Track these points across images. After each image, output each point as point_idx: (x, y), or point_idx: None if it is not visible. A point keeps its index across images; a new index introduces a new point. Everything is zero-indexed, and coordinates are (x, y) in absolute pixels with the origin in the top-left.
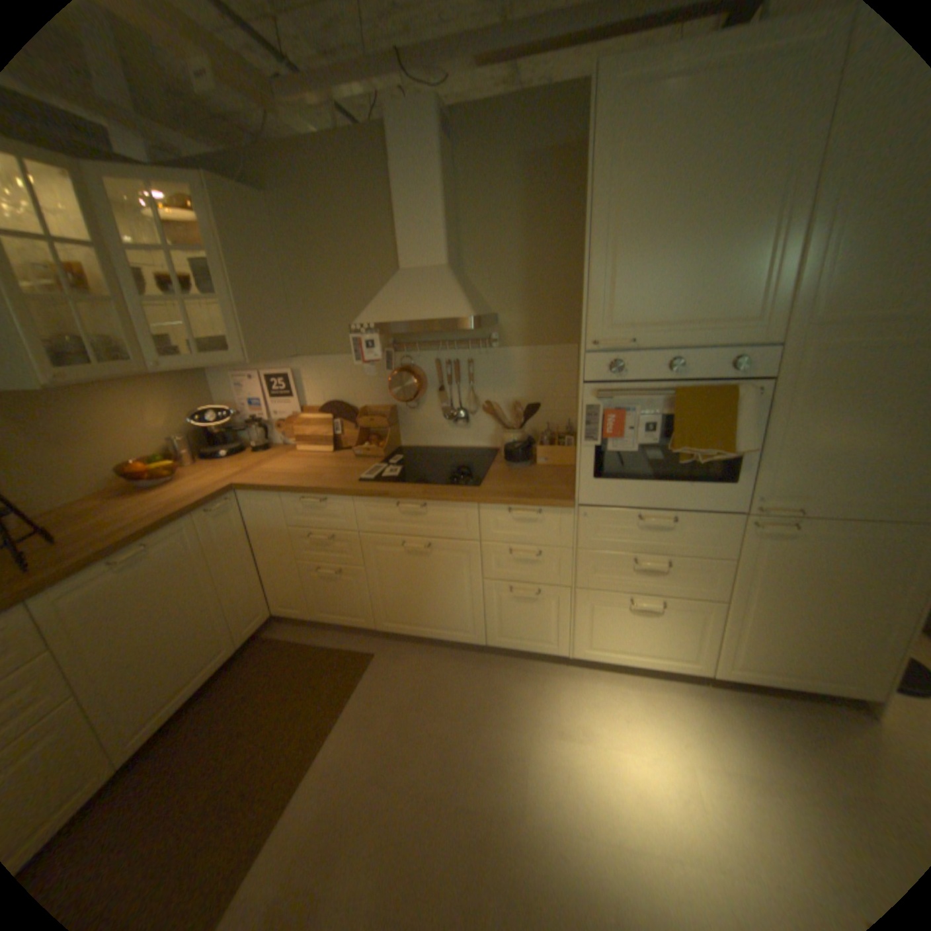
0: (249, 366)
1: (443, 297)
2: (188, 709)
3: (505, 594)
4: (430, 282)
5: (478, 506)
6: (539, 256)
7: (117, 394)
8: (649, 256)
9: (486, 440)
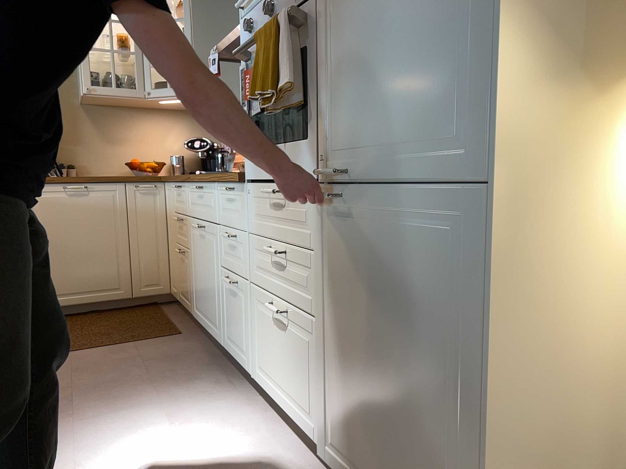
0: None
1: None
2: (88, 314)
3: (227, 286)
4: None
5: (216, 187)
6: None
7: (153, 121)
8: None
9: None
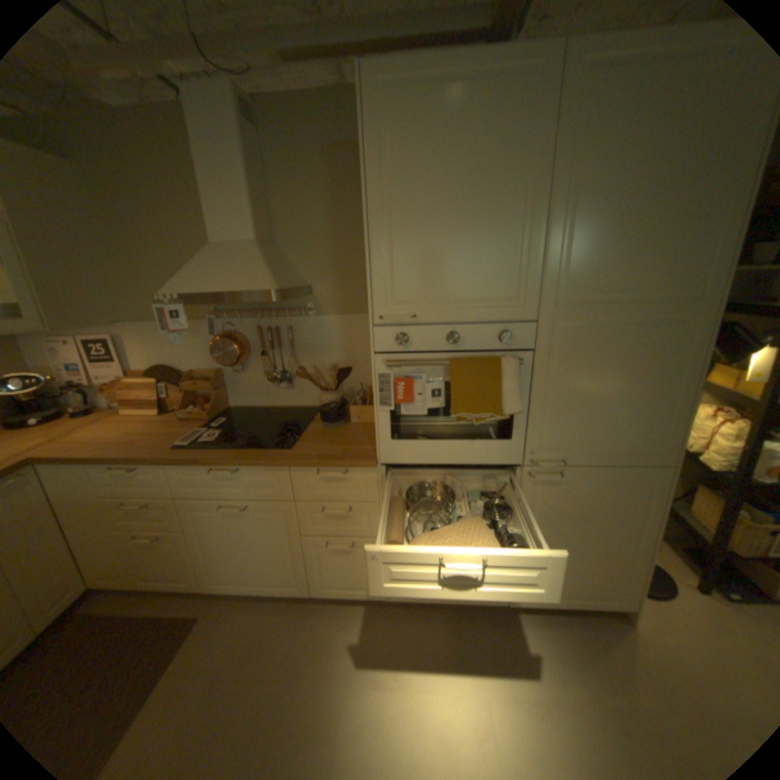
0: (66, 331)
1: (248, 270)
2: None
3: (322, 549)
4: (238, 256)
5: (289, 469)
6: (345, 235)
7: None
8: (420, 242)
9: (310, 399)
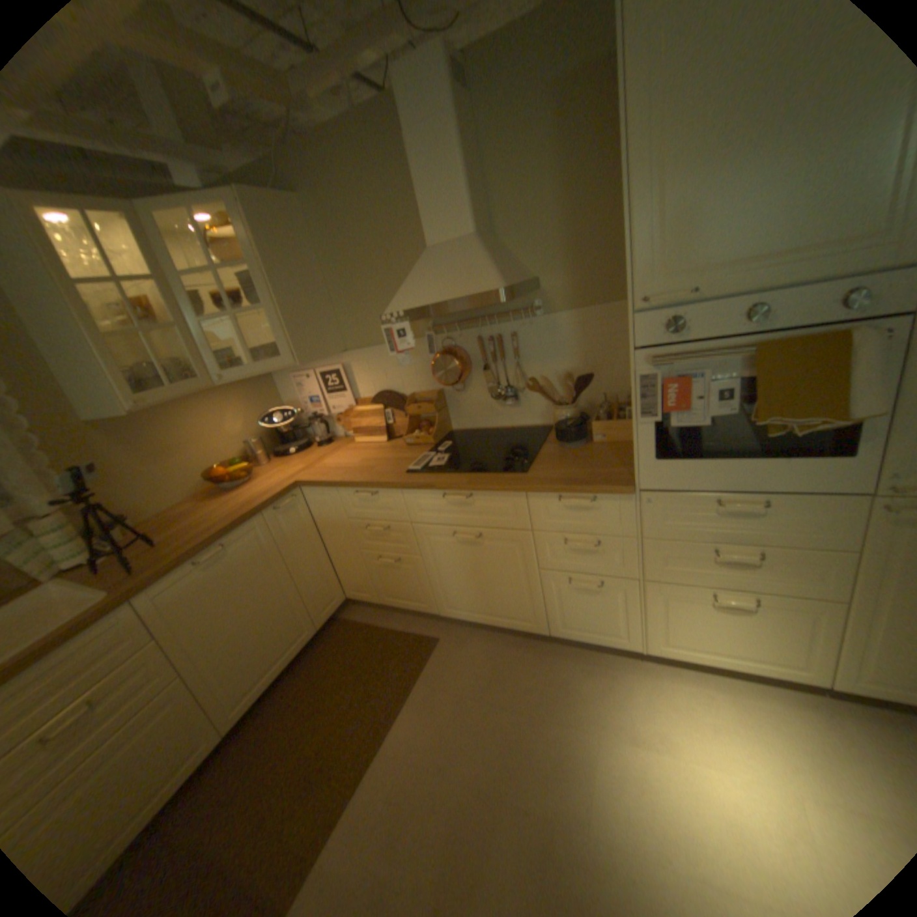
0: (306, 365)
1: (470, 271)
2: (279, 684)
3: (564, 585)
4: (457, 255)
5: (526, 495)
6: (580, 201)
7: (198, 406)
8: (709, 177)
9: (539, 417)
